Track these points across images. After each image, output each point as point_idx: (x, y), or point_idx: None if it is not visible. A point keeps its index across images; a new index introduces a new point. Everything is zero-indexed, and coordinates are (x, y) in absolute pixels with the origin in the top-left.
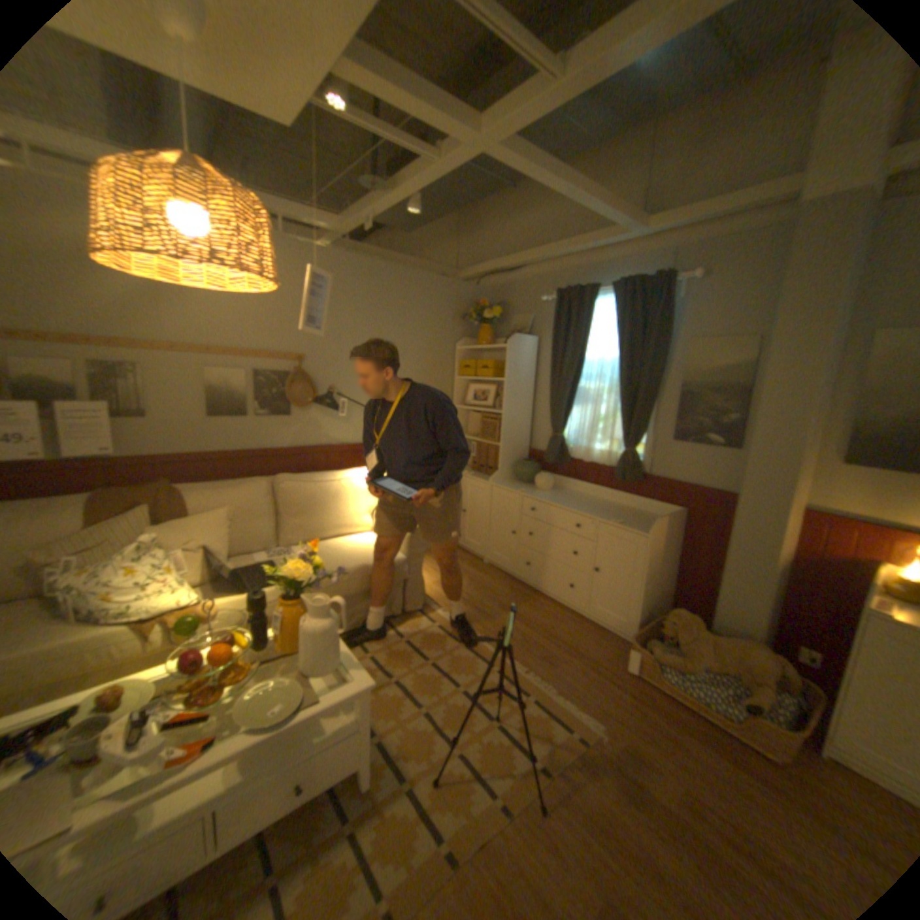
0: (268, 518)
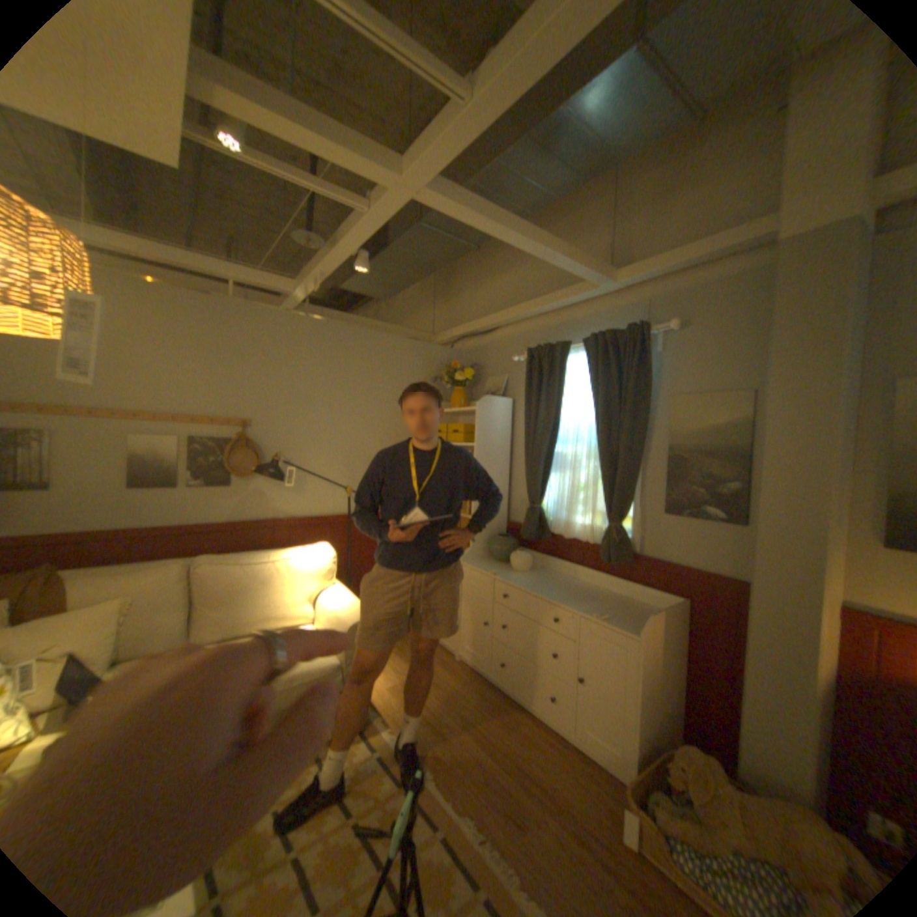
0: (176, 611)
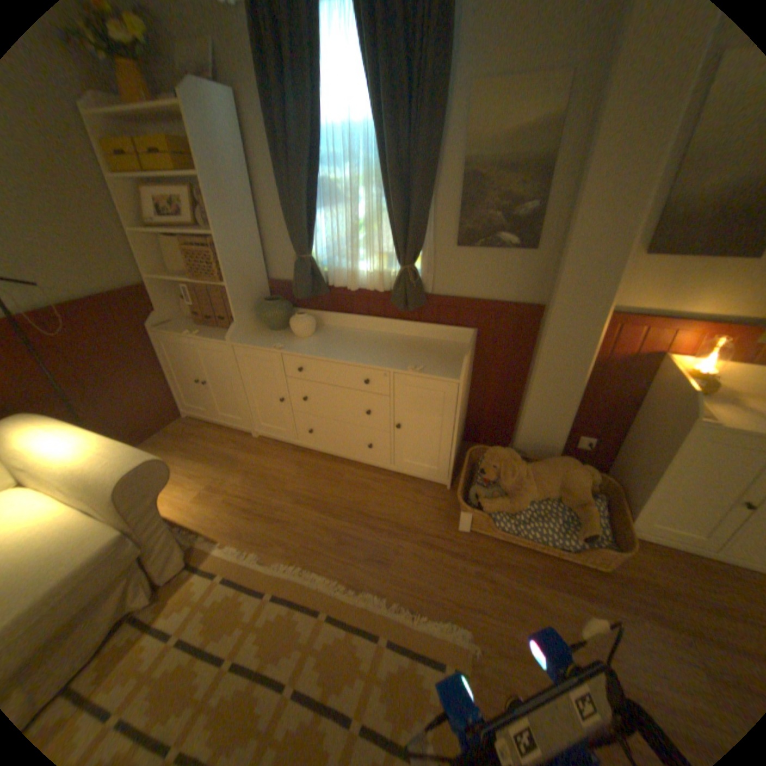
0: None
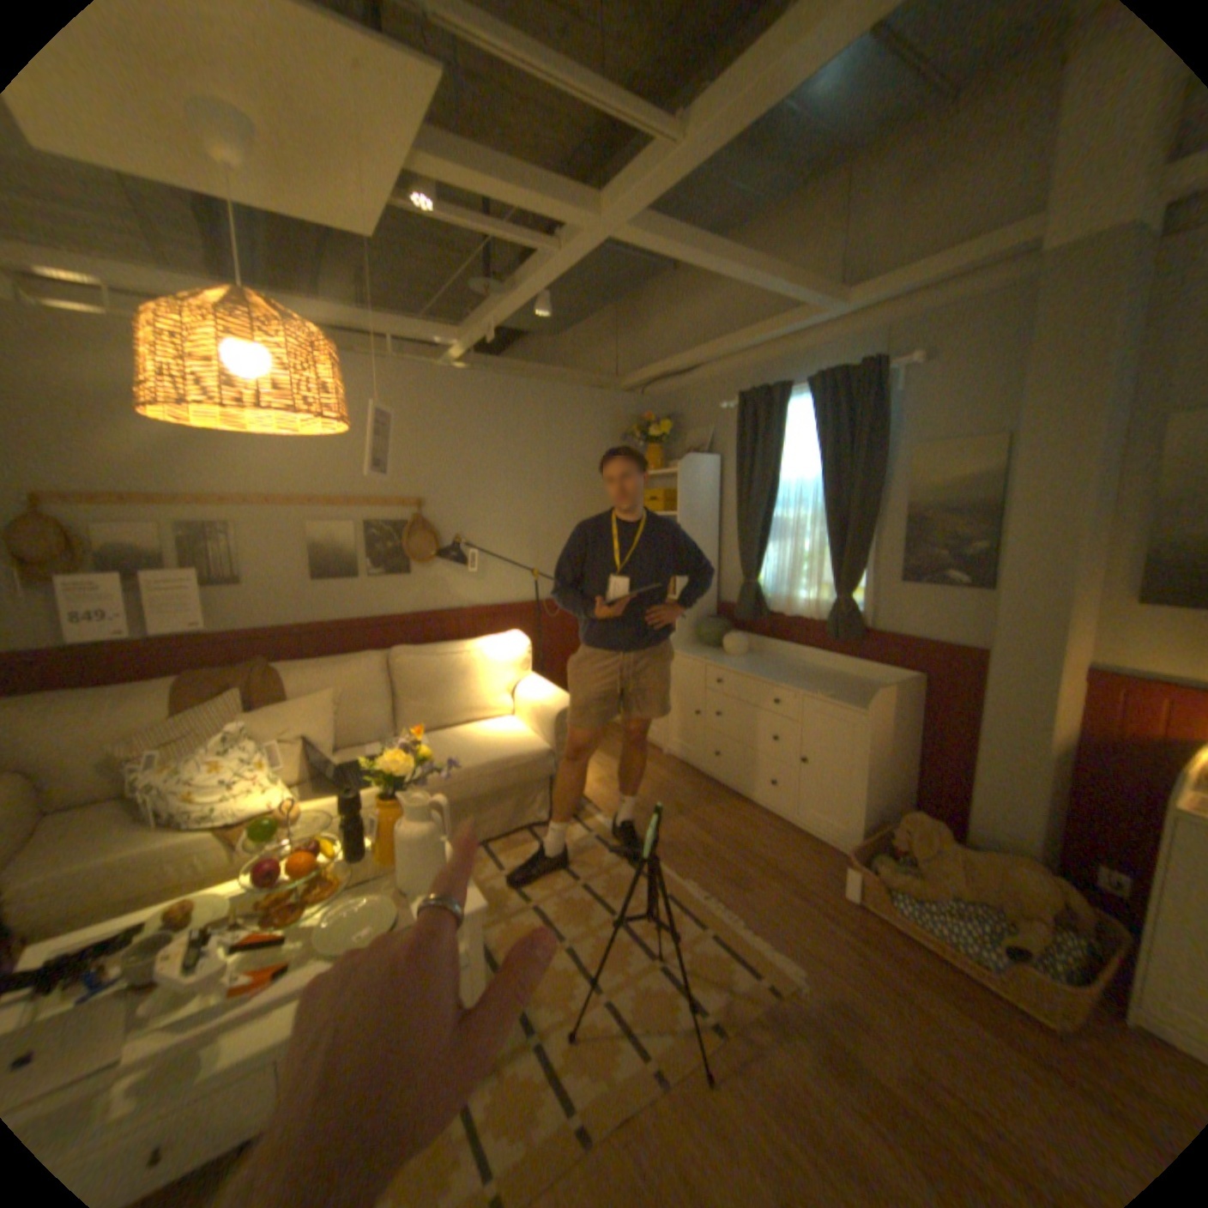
0: (382, 701)
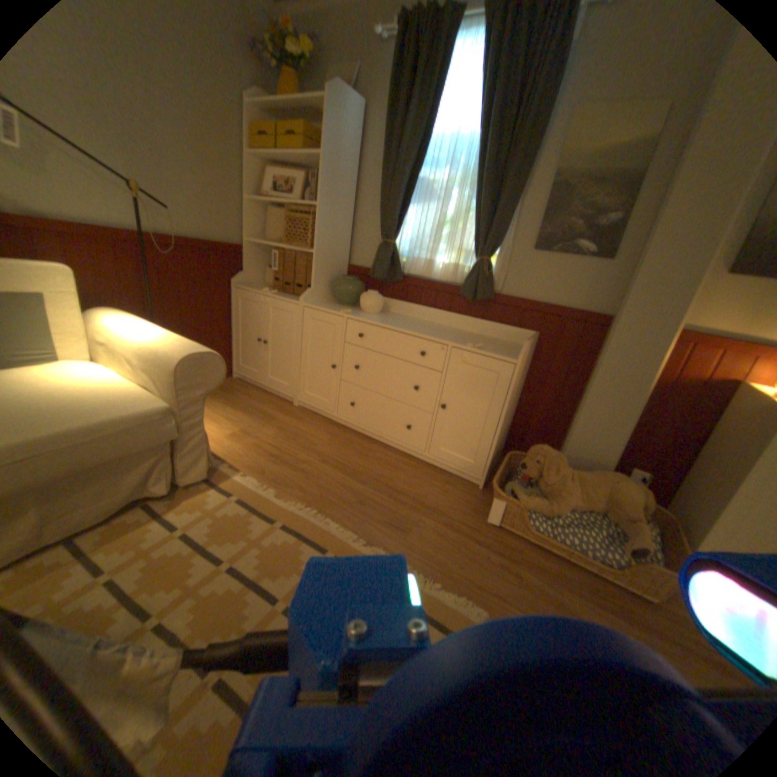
0: None
